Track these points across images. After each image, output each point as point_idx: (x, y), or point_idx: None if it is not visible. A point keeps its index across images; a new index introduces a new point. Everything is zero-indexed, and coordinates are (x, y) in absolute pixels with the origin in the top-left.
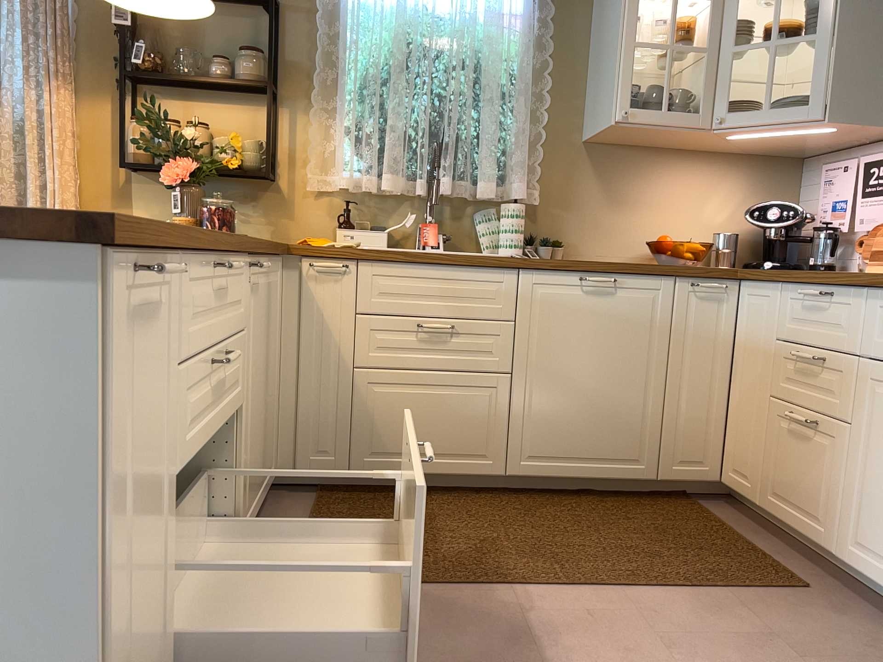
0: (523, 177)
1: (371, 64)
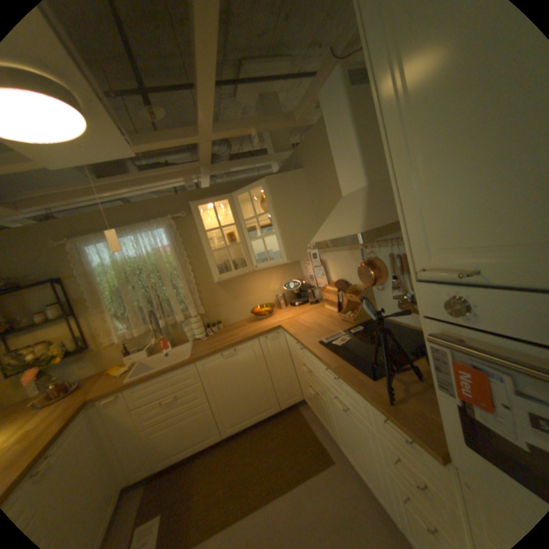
0: (194, 307)
1: (110, 288)
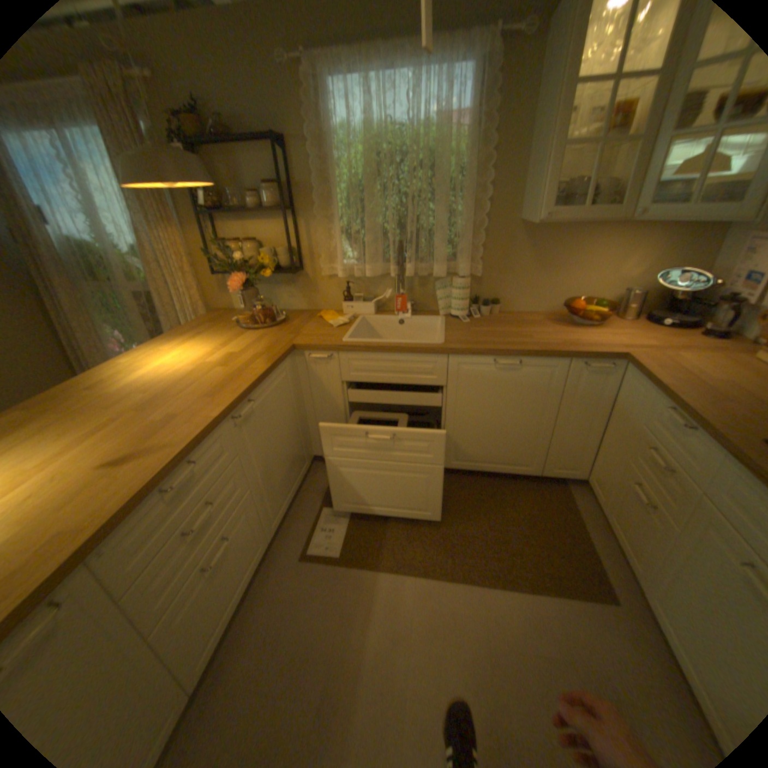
0: (468, 259)
1: (350, 179)
